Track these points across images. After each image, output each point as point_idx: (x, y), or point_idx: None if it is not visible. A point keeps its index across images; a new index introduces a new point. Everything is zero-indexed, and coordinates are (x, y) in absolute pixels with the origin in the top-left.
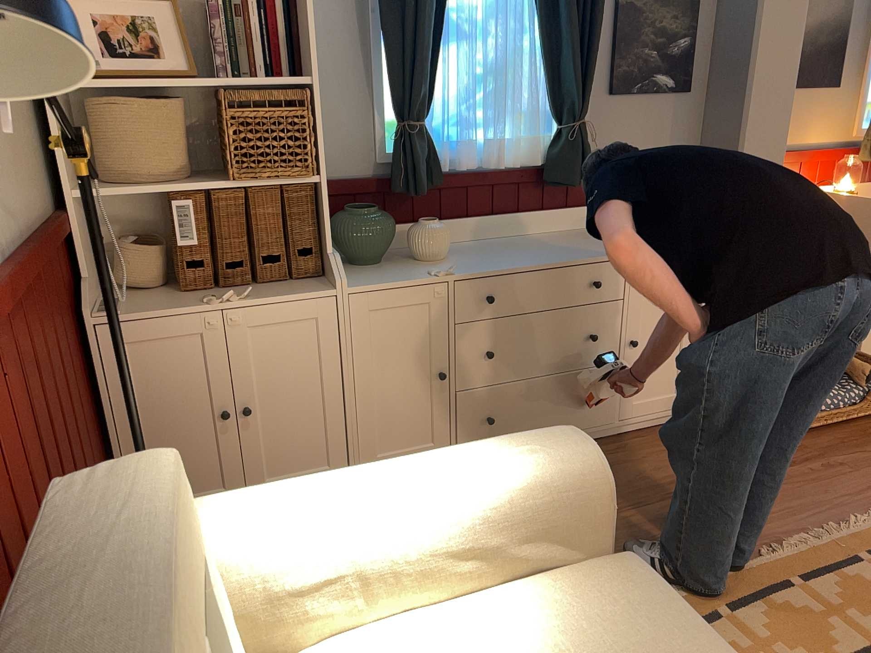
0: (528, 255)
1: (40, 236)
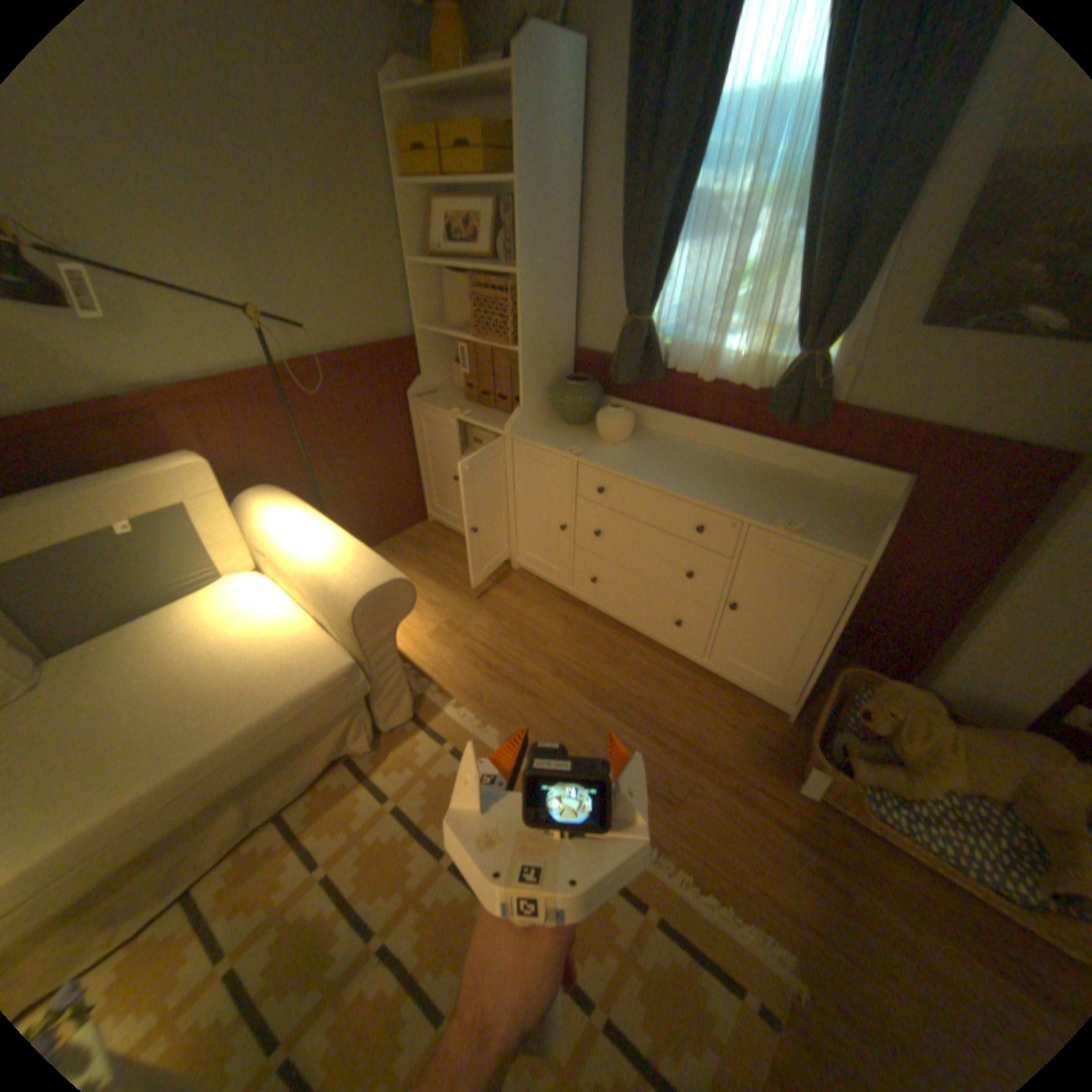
0: (669, 471)
1: (351, 348)
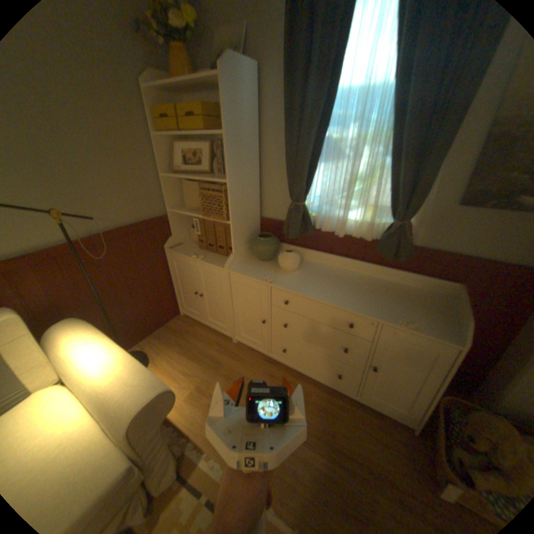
0: (326, 289)
1: (128, 225)
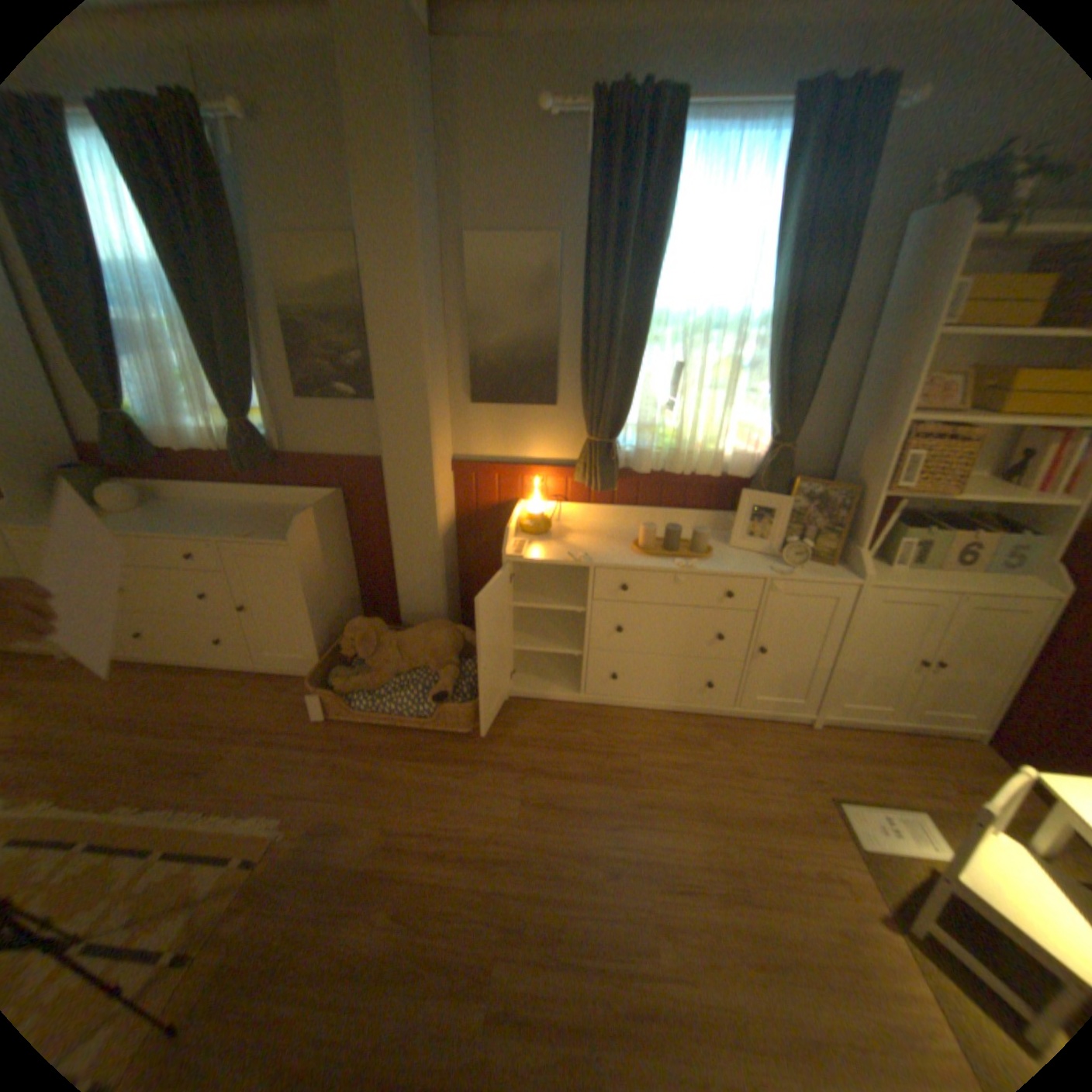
0: (161, 524)
1: None
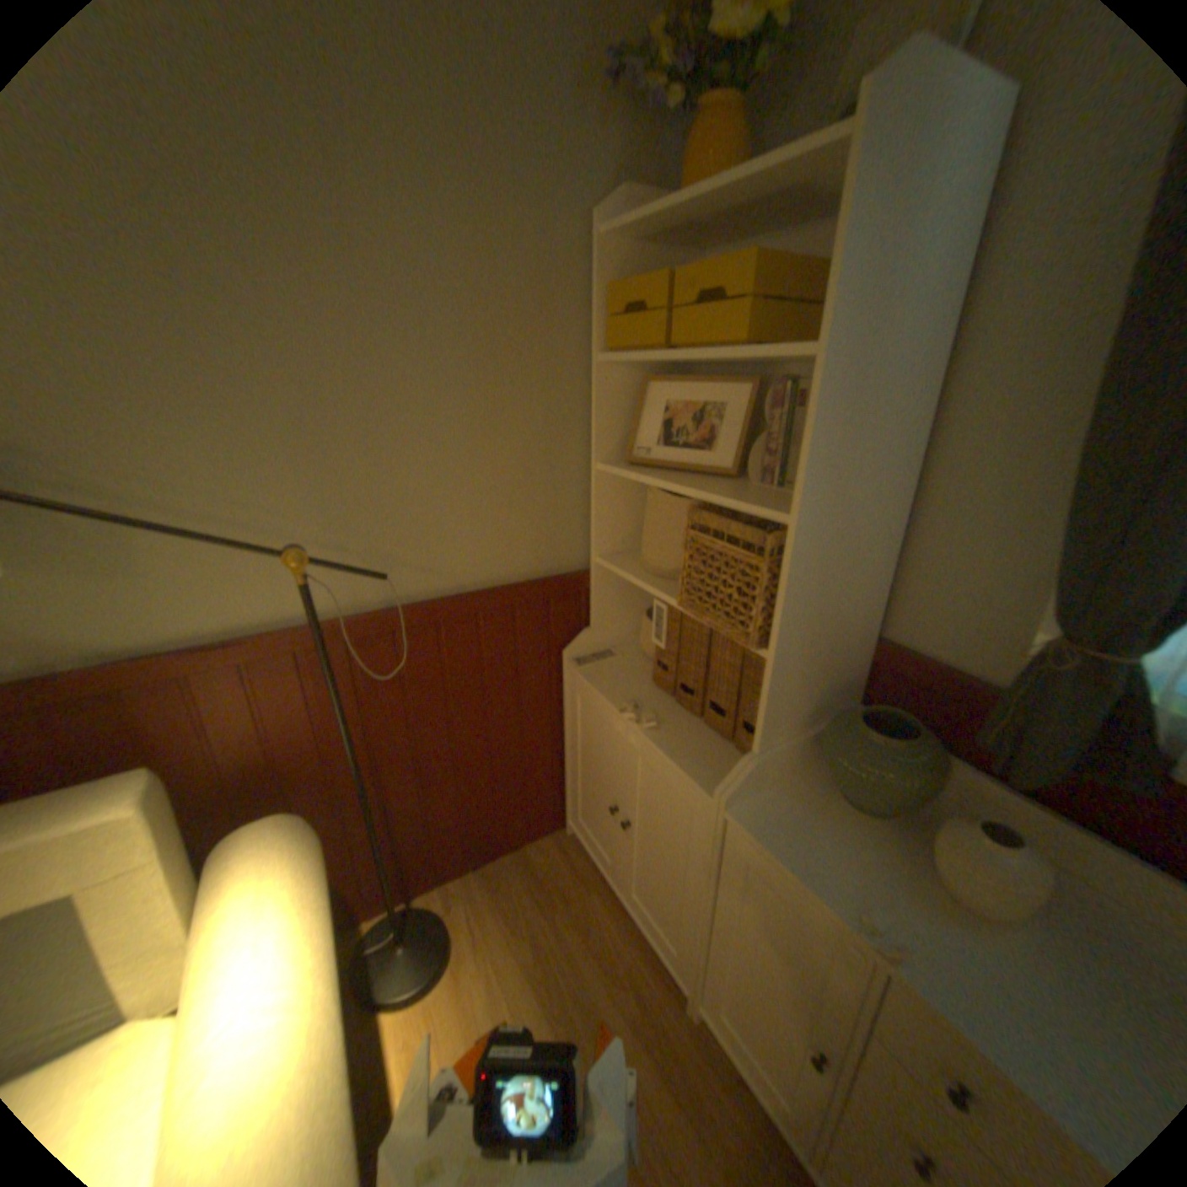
0: None
1: (483, 592)
